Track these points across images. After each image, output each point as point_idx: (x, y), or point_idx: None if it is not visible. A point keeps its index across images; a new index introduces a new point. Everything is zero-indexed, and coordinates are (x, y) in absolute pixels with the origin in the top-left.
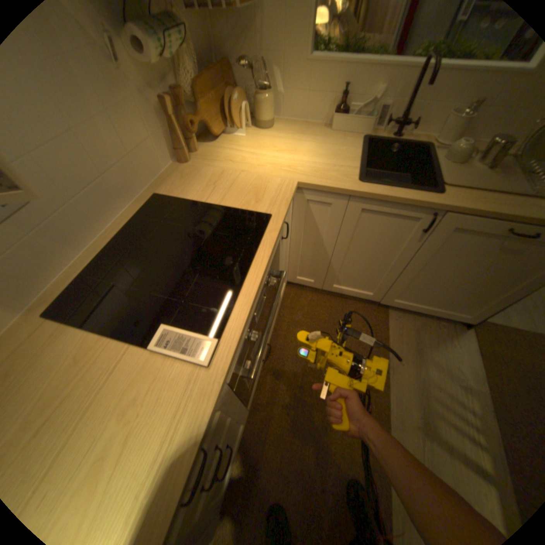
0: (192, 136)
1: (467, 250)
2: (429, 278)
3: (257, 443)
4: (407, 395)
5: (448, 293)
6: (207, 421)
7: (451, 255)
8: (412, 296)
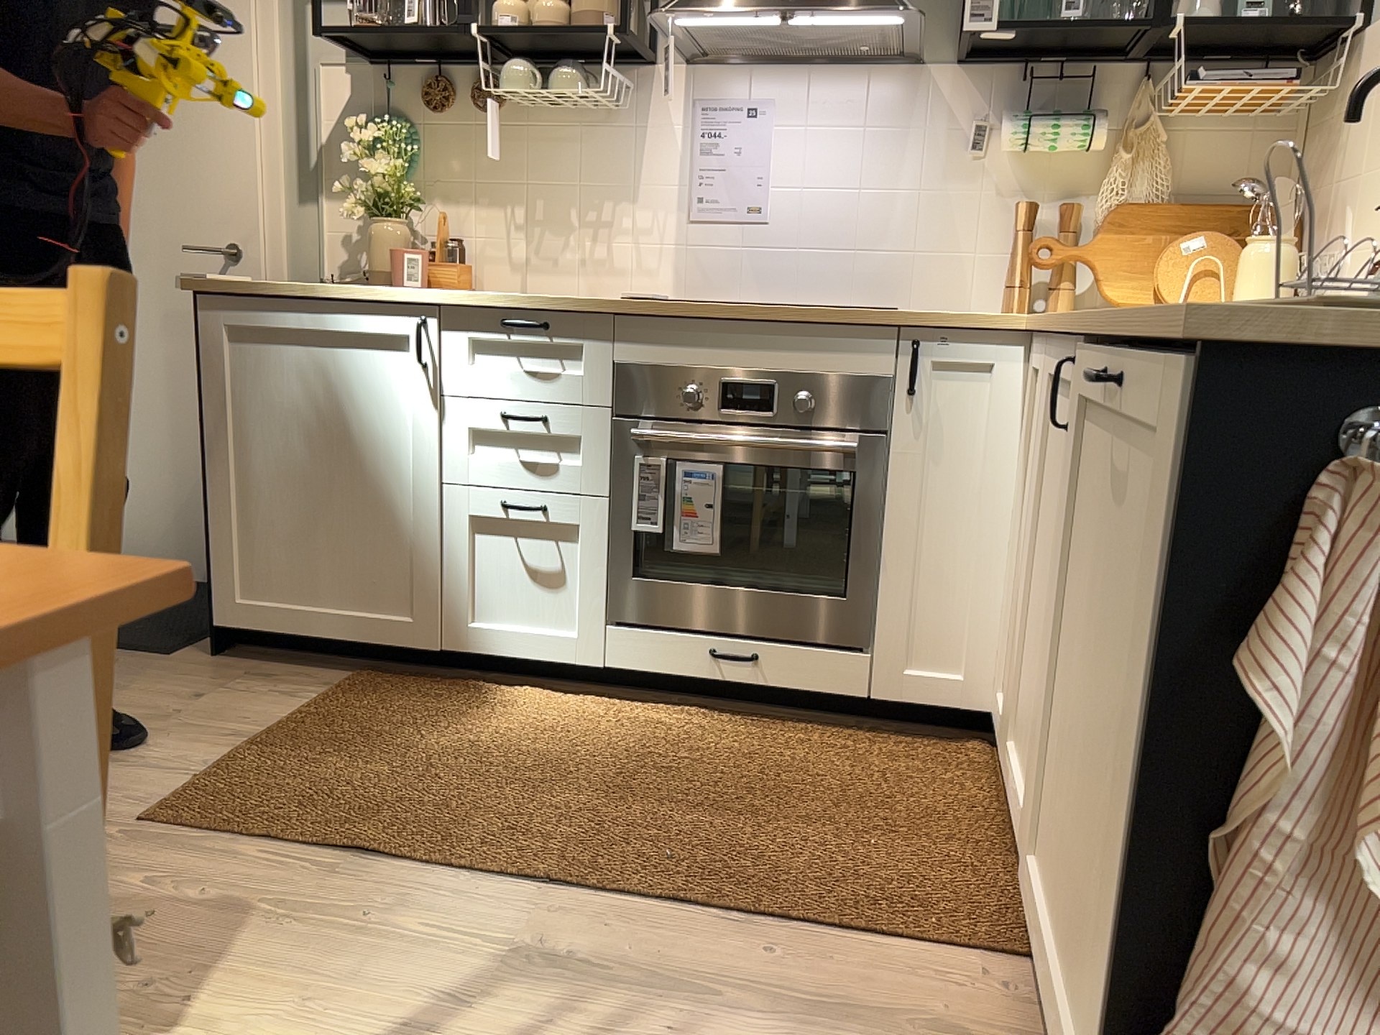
0: (1066, 292)
1: (1105, 518)
2: (1077, 700)
3: (541, 709)
4: (656, 943)
5: (1088, 826)
6: (567, 305)
7: (1094, 550)
8: (1060, 840)
